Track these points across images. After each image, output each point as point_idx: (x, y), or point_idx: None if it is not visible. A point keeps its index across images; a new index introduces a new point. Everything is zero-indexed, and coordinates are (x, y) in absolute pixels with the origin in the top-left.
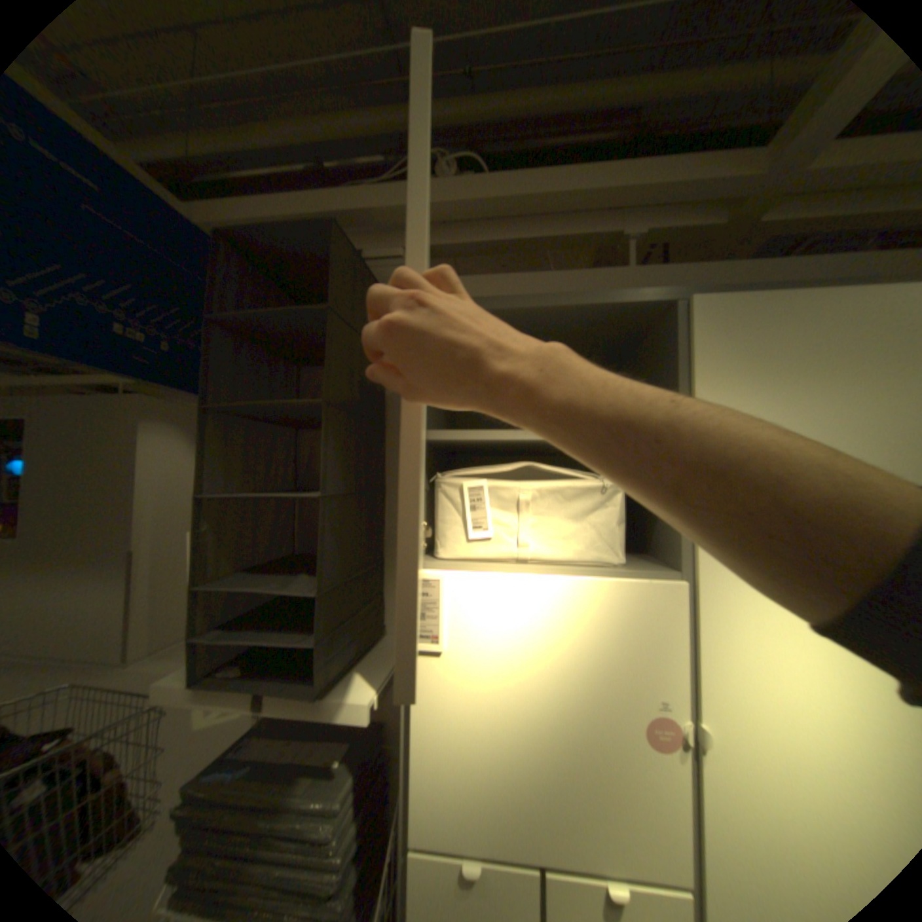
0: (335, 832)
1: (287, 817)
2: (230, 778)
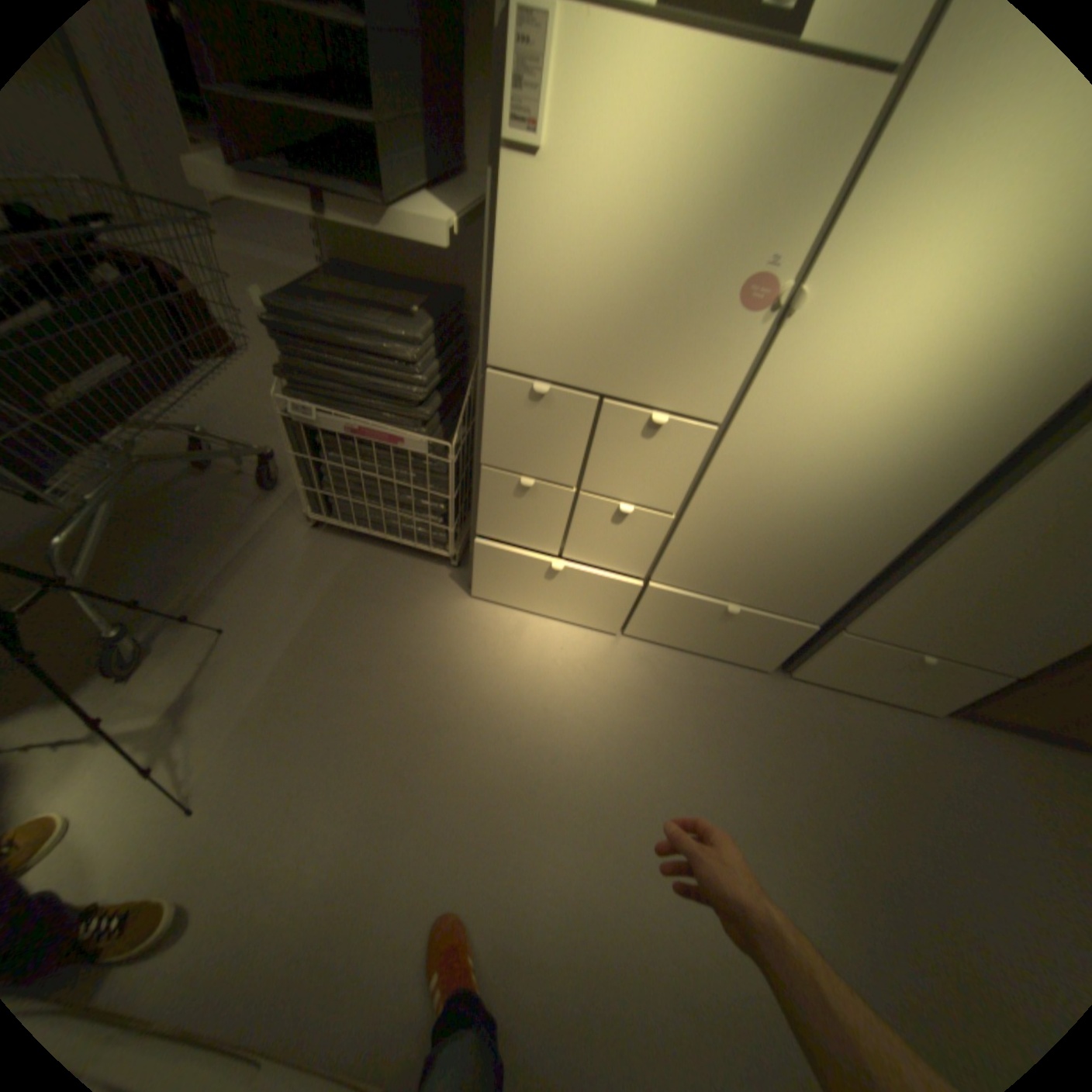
0: (421, 356)
1: (375, 338)
2: (311, 301)
